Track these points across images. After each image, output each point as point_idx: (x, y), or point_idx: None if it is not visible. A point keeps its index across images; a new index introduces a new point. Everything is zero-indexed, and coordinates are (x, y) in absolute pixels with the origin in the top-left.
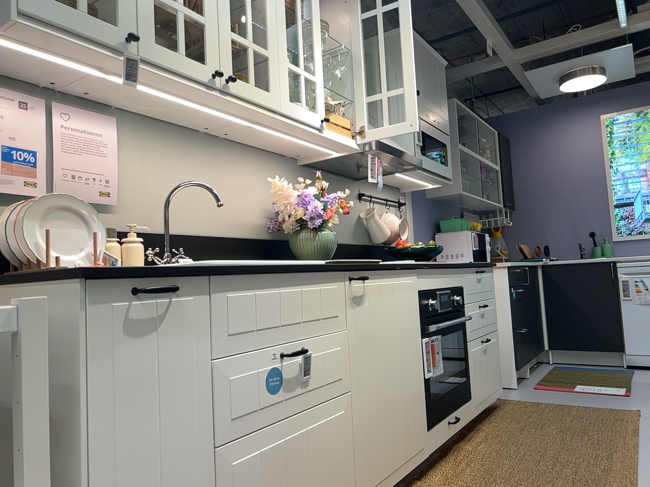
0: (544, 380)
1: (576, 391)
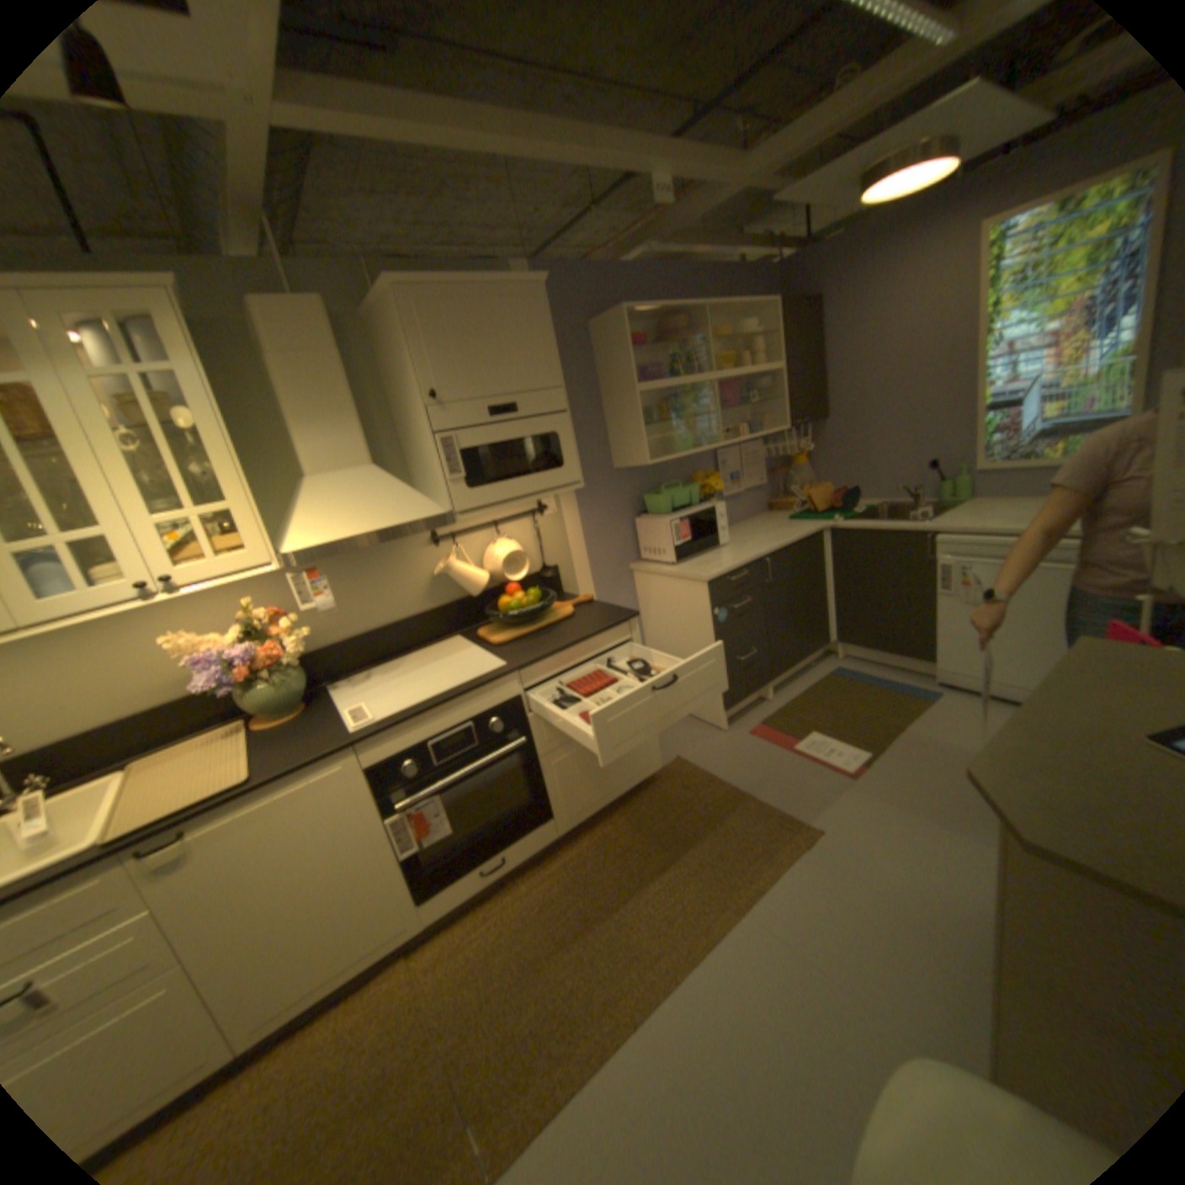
0: (781, 713)
1: (794, 753)
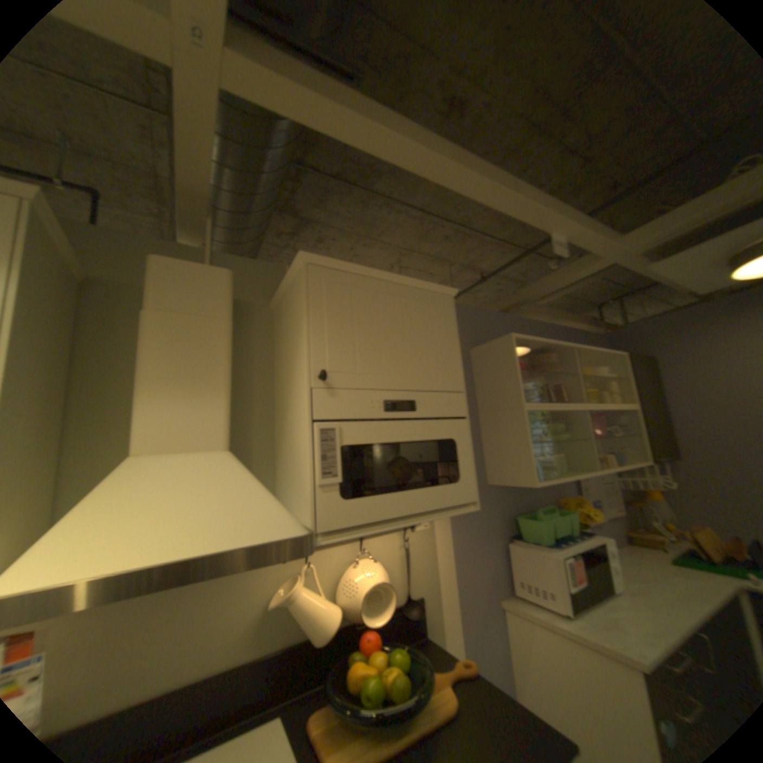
0: None
1: None
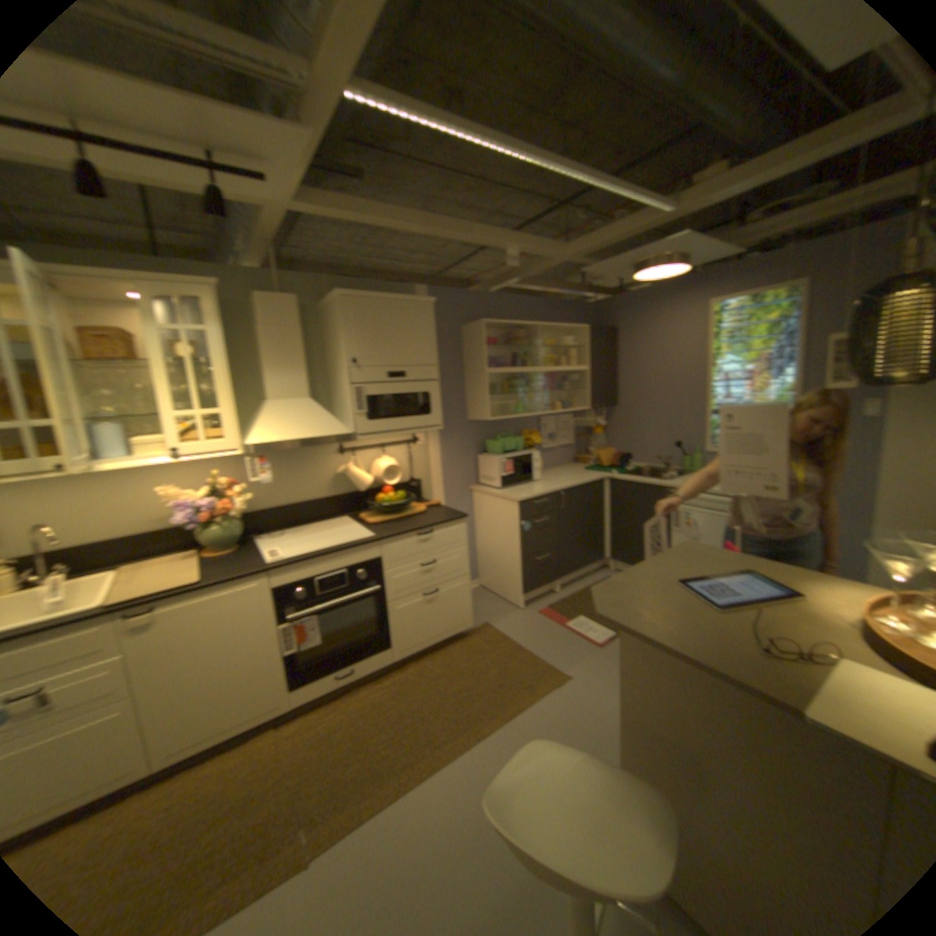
0: (561, 602)
1: (564, 627)
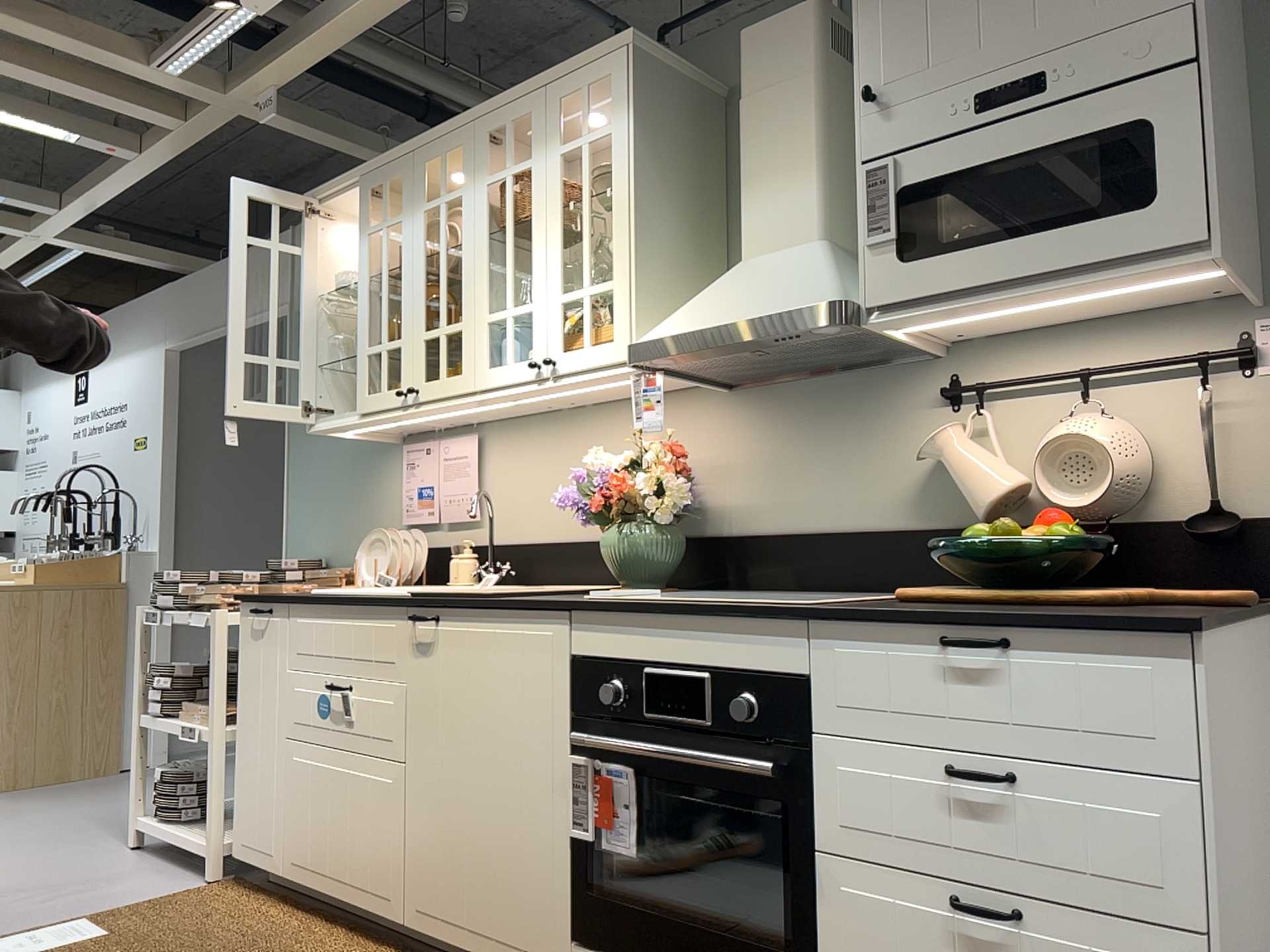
0: None
1: None
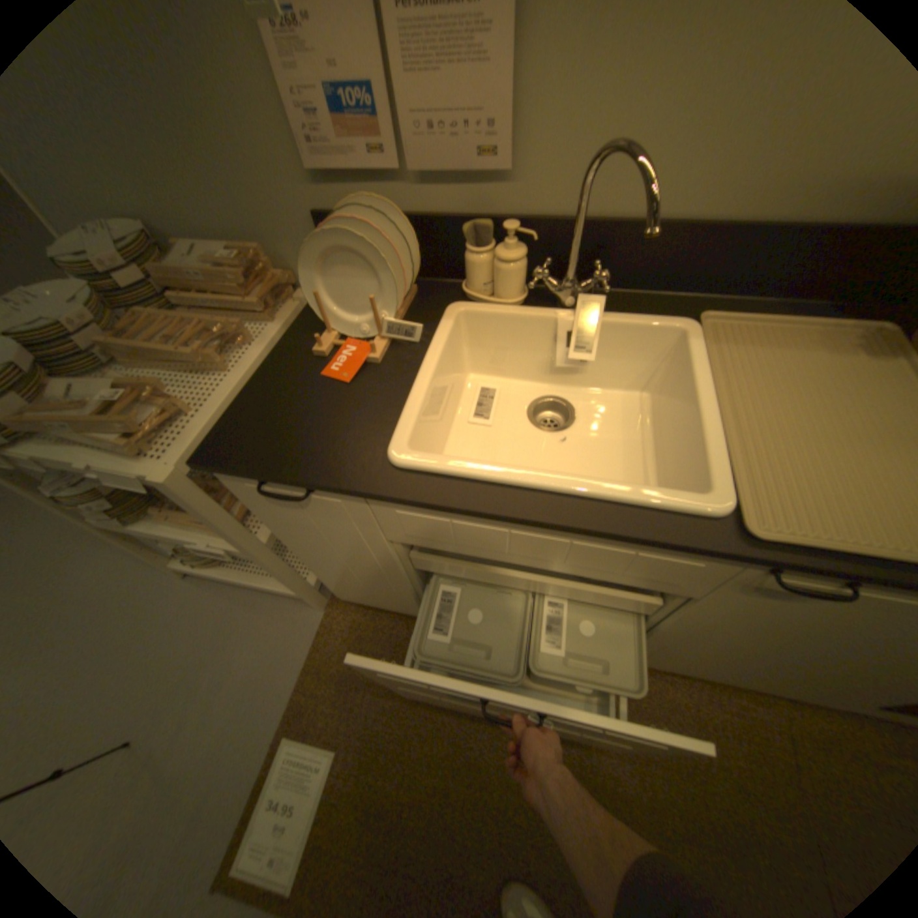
0: None
1: None
